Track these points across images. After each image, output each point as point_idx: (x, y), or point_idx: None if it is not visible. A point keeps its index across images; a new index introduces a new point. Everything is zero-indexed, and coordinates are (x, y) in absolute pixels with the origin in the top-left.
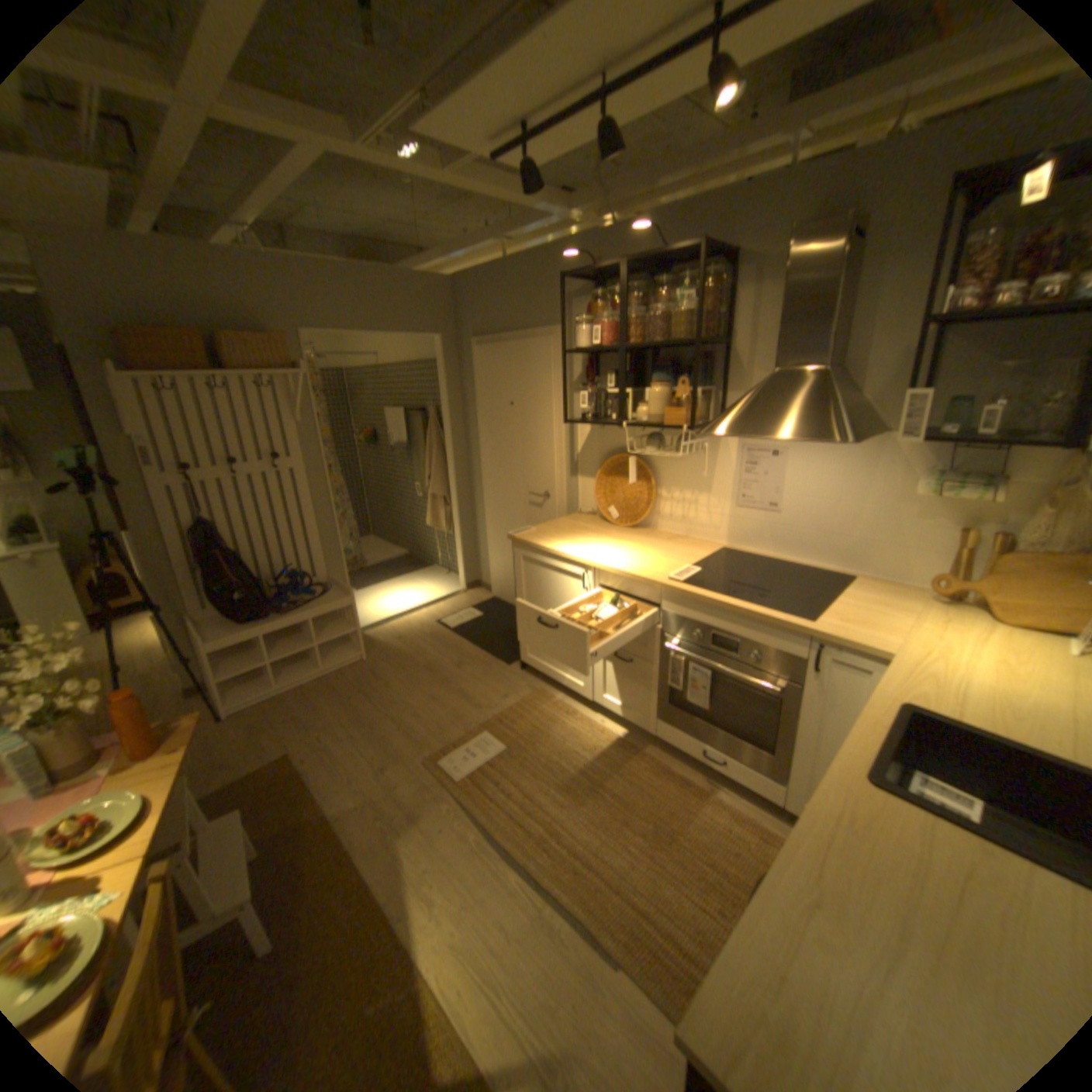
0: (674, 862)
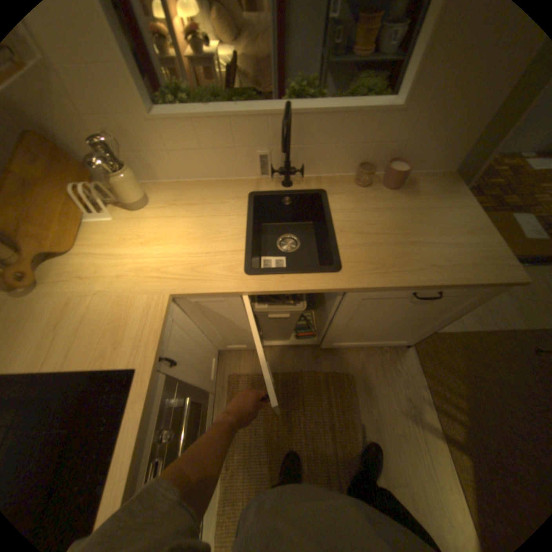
0: (289, 438)
